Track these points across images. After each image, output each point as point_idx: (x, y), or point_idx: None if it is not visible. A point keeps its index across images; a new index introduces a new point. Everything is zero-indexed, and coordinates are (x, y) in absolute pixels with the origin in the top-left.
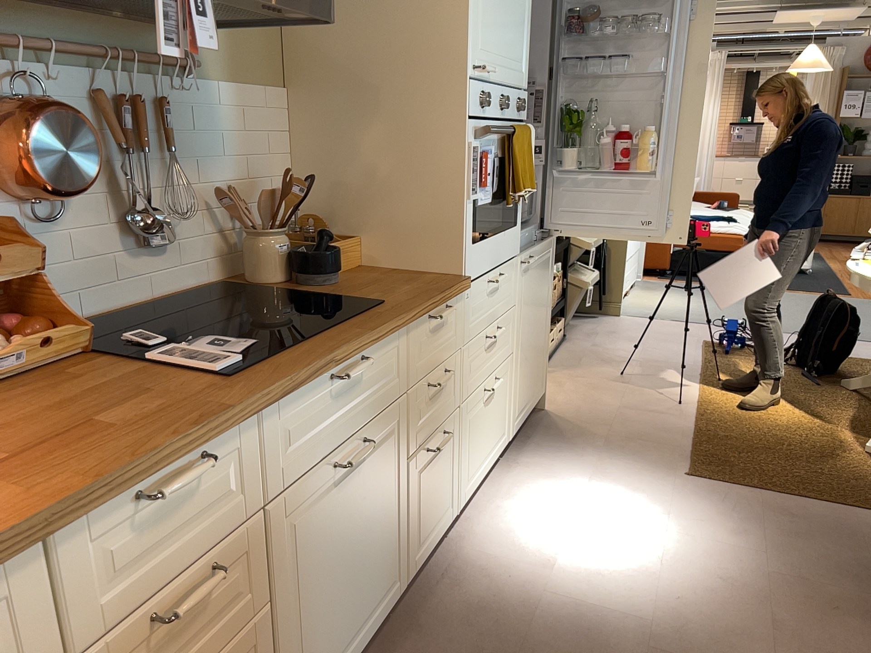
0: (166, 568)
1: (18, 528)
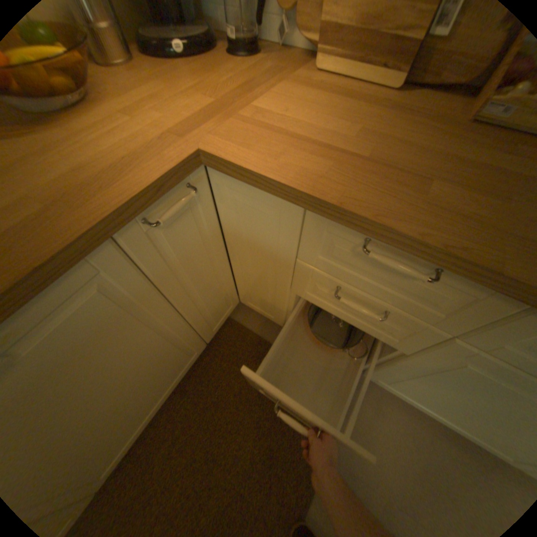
0: (366, 284)
1: (296, 187)
